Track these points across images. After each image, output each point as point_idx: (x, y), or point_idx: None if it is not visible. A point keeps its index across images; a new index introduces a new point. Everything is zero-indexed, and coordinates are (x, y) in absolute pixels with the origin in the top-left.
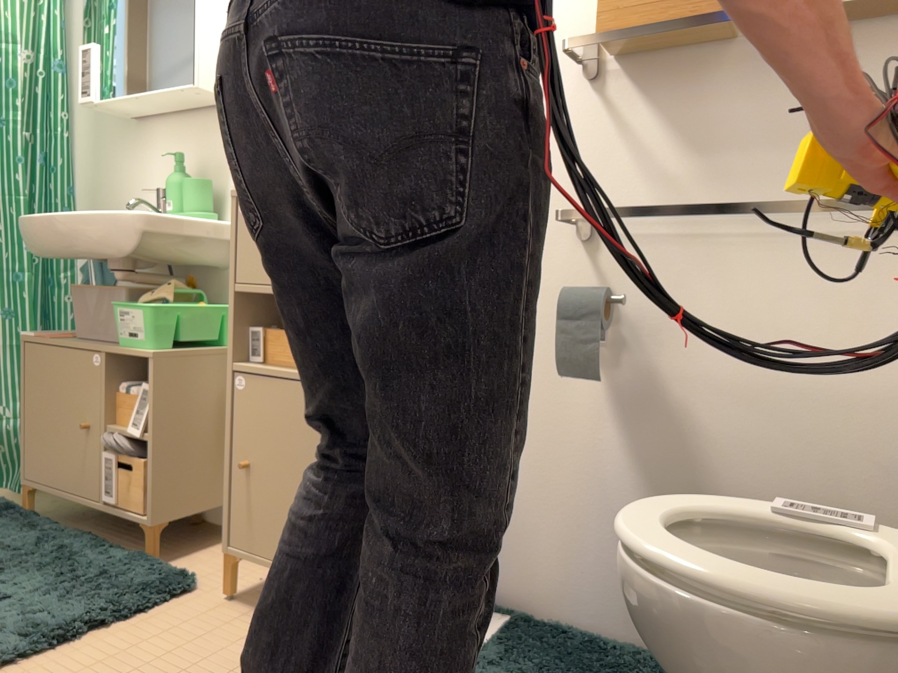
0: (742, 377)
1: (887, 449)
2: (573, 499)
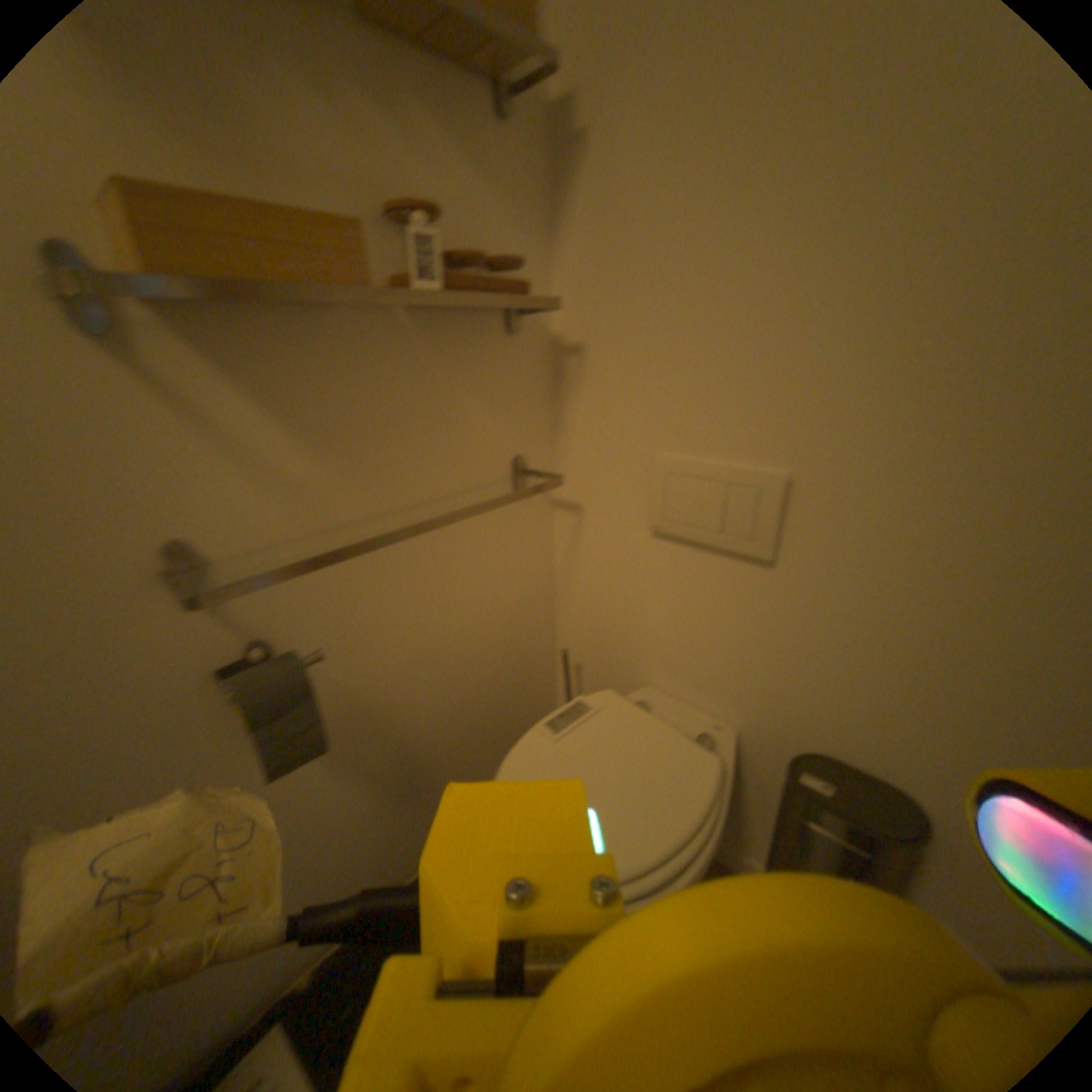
0: (432, 645)
1: (517, 635)
2: (305, 858)
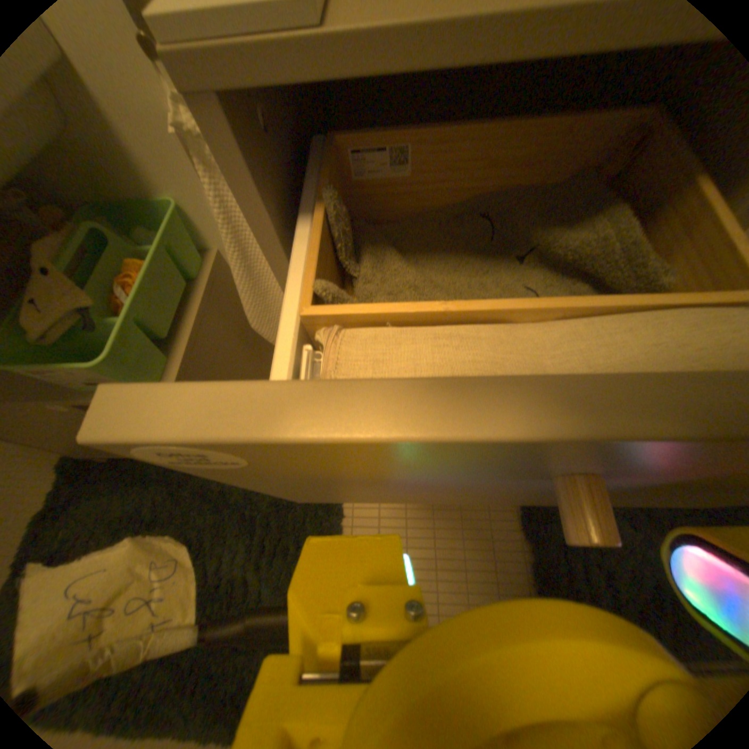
0: None
1: None
2: None
